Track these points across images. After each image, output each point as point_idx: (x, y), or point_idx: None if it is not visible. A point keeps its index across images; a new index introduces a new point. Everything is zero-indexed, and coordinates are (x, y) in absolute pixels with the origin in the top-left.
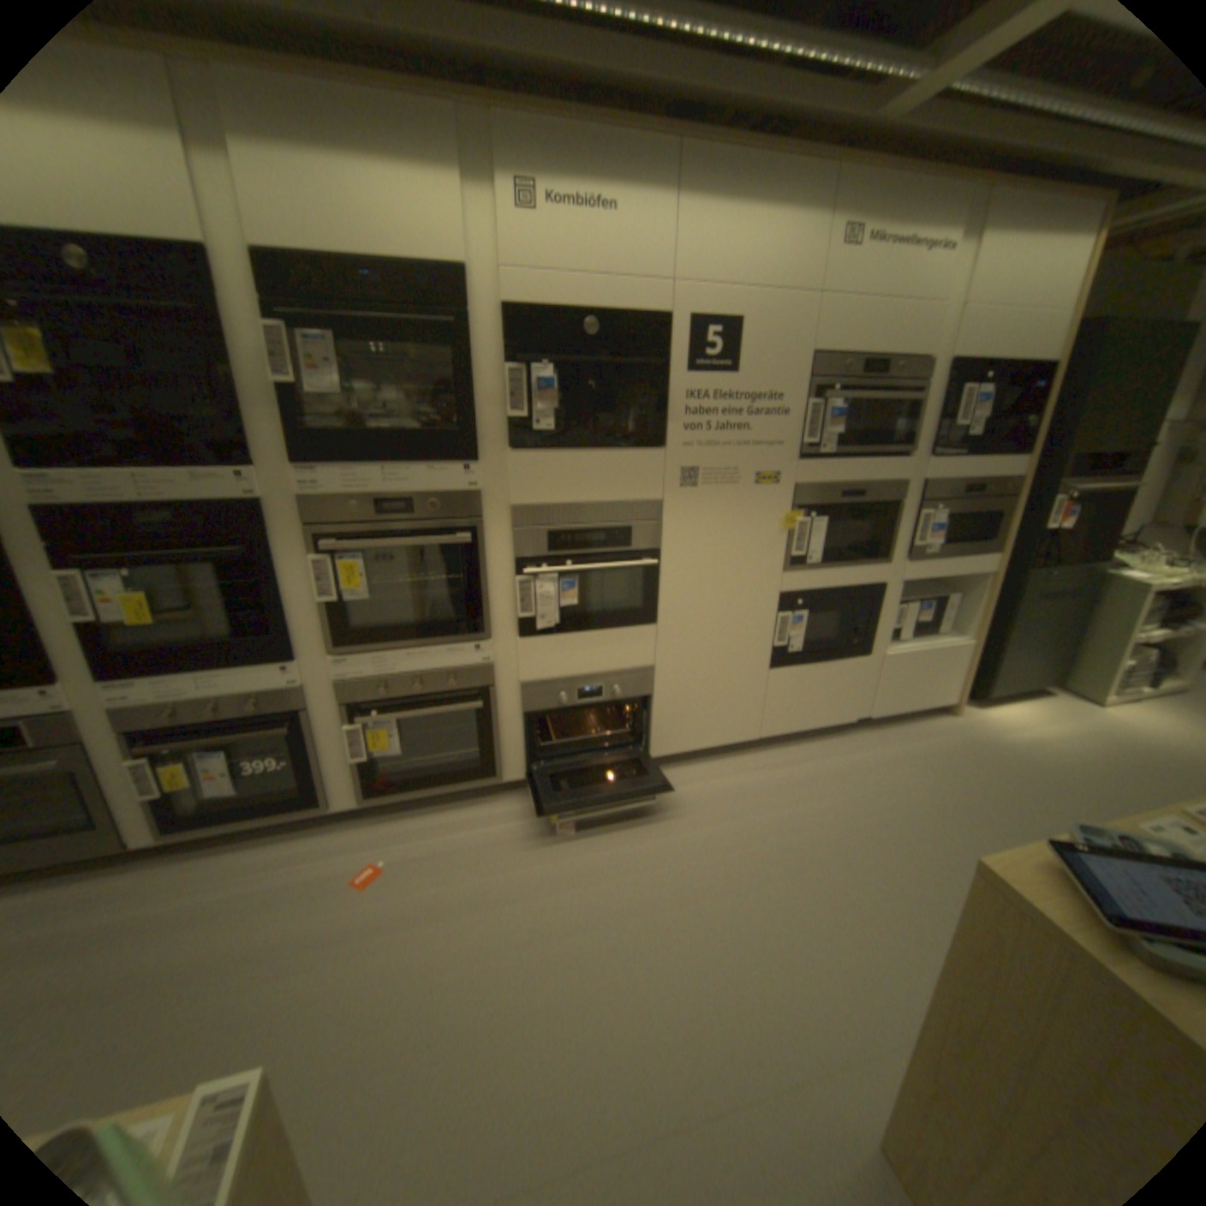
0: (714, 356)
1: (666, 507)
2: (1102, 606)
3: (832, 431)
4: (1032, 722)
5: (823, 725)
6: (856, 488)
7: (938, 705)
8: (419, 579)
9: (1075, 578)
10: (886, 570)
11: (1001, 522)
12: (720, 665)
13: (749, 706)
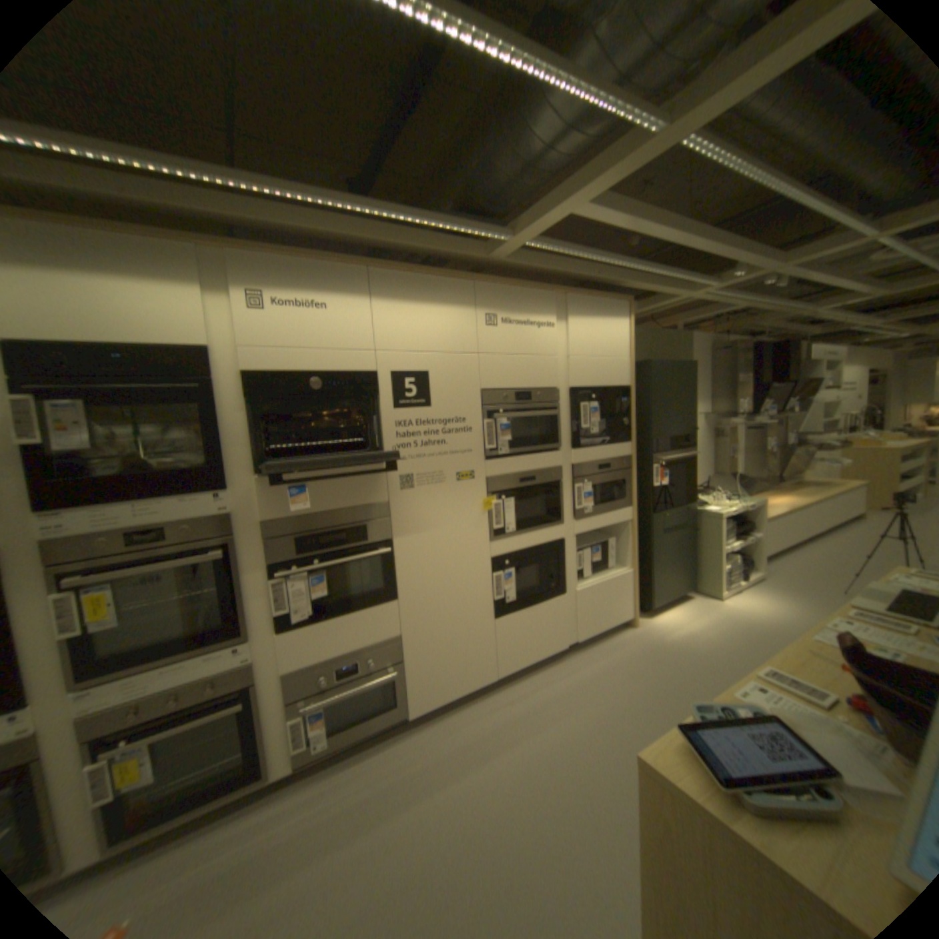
0: (411, 398)
1: (392, 506)
2: (701, 531)
3: (503, 439)
4: (683, 622)
5: (544, 657)
6: (528, 476)
7: (621, 622)
8: (172, 598)
9: (679, 516)
10: (561, 529)
11: (625, 487)
12: (455, 624)
13: (484, 654)
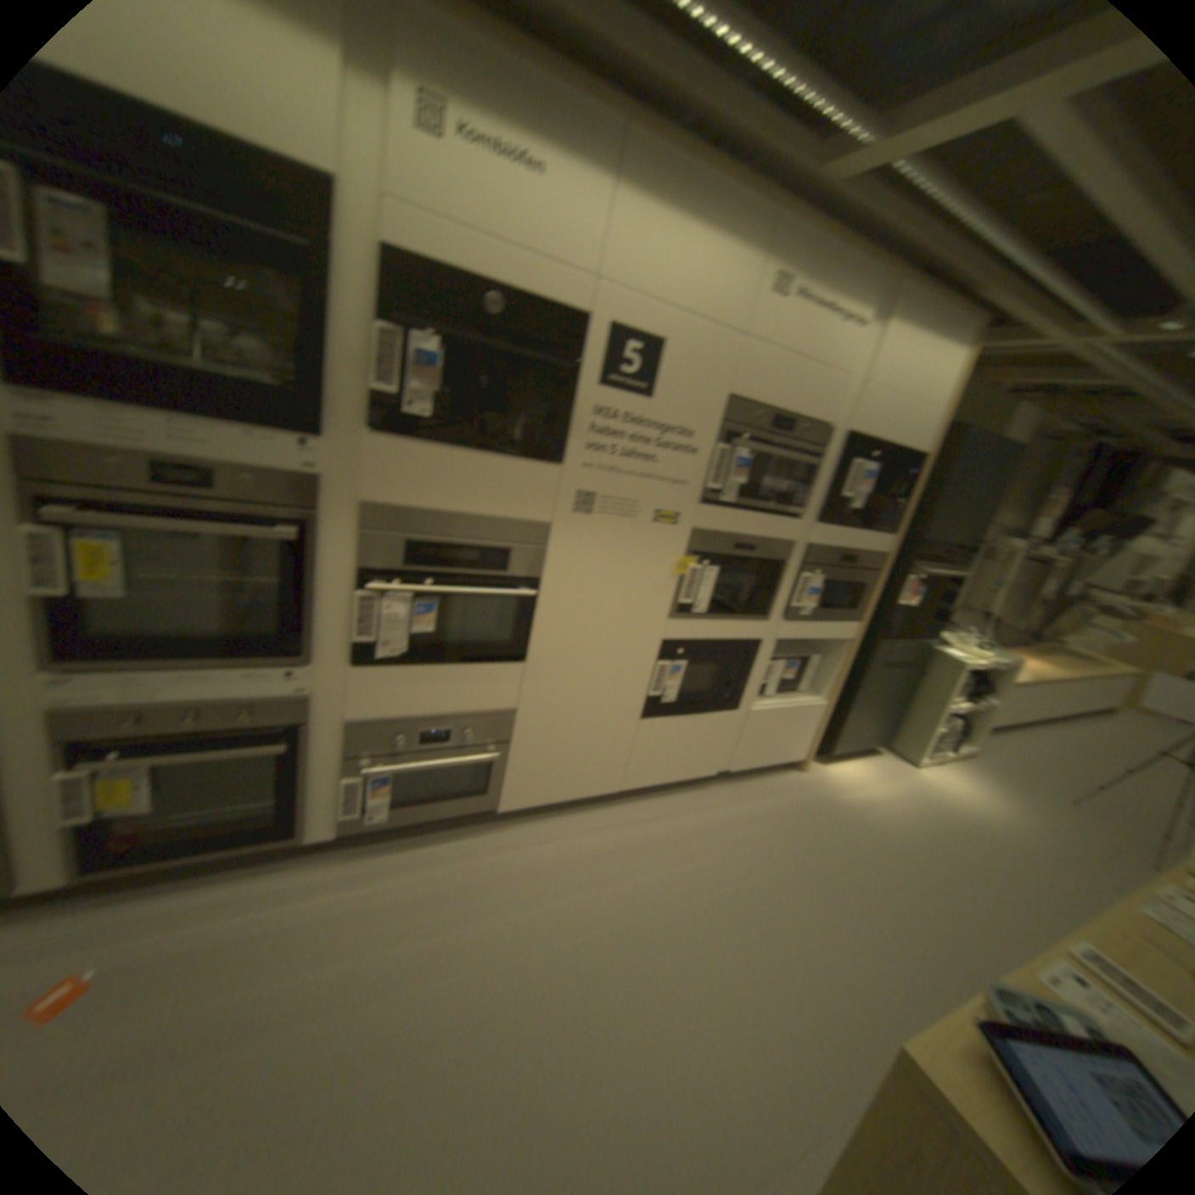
0: (632, 374)
1: (557, 531)
2: (928, 678)
3: (737, 480)
4: (865, 781)
5: (686, 778)
6: (750, 542)
7: (790, 761)
8: (218, 575)
9: (913, 651)
10: (765, 627)
11: (865, 594)
12: (591, 711)
13: (615, 756)
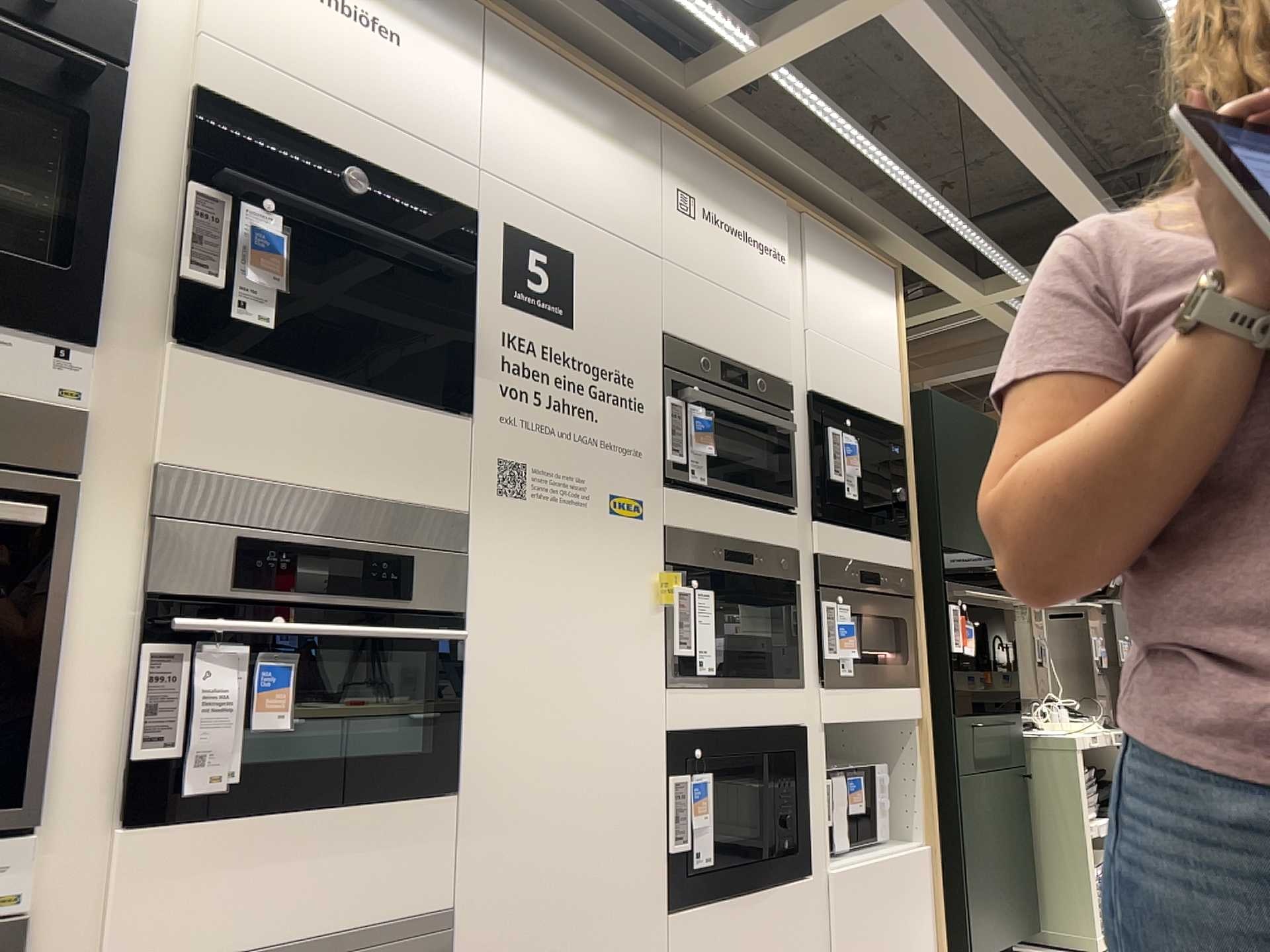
0: (539, 293)
1: (475, 528)
2: (1031, 786)
3: (702, 449)
4: None
5: None
6: (742, 550)
7: None
8: None
9: (996, 736)
10: (801, 700)
11: (906, 636)
12: (583, 905)
13: None
